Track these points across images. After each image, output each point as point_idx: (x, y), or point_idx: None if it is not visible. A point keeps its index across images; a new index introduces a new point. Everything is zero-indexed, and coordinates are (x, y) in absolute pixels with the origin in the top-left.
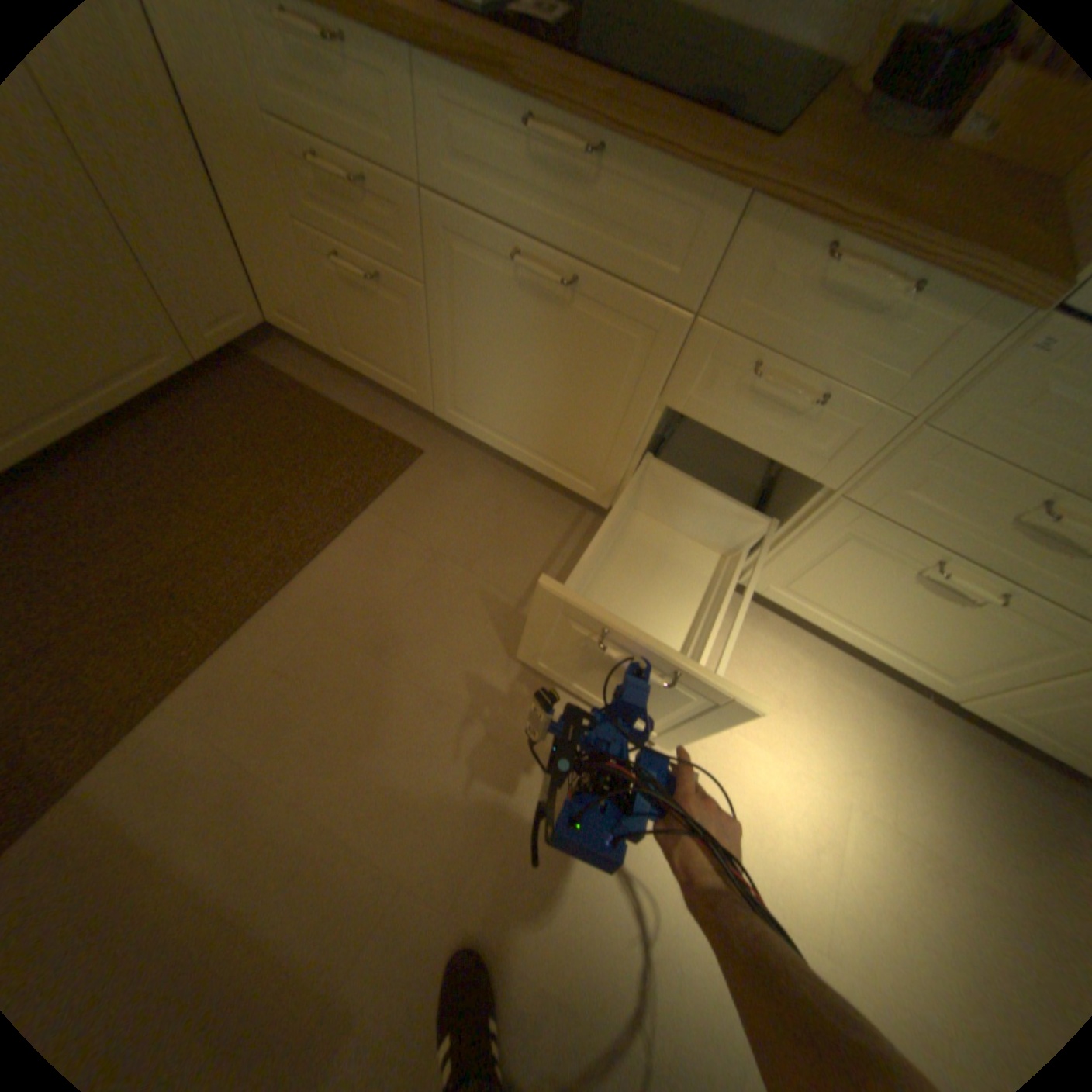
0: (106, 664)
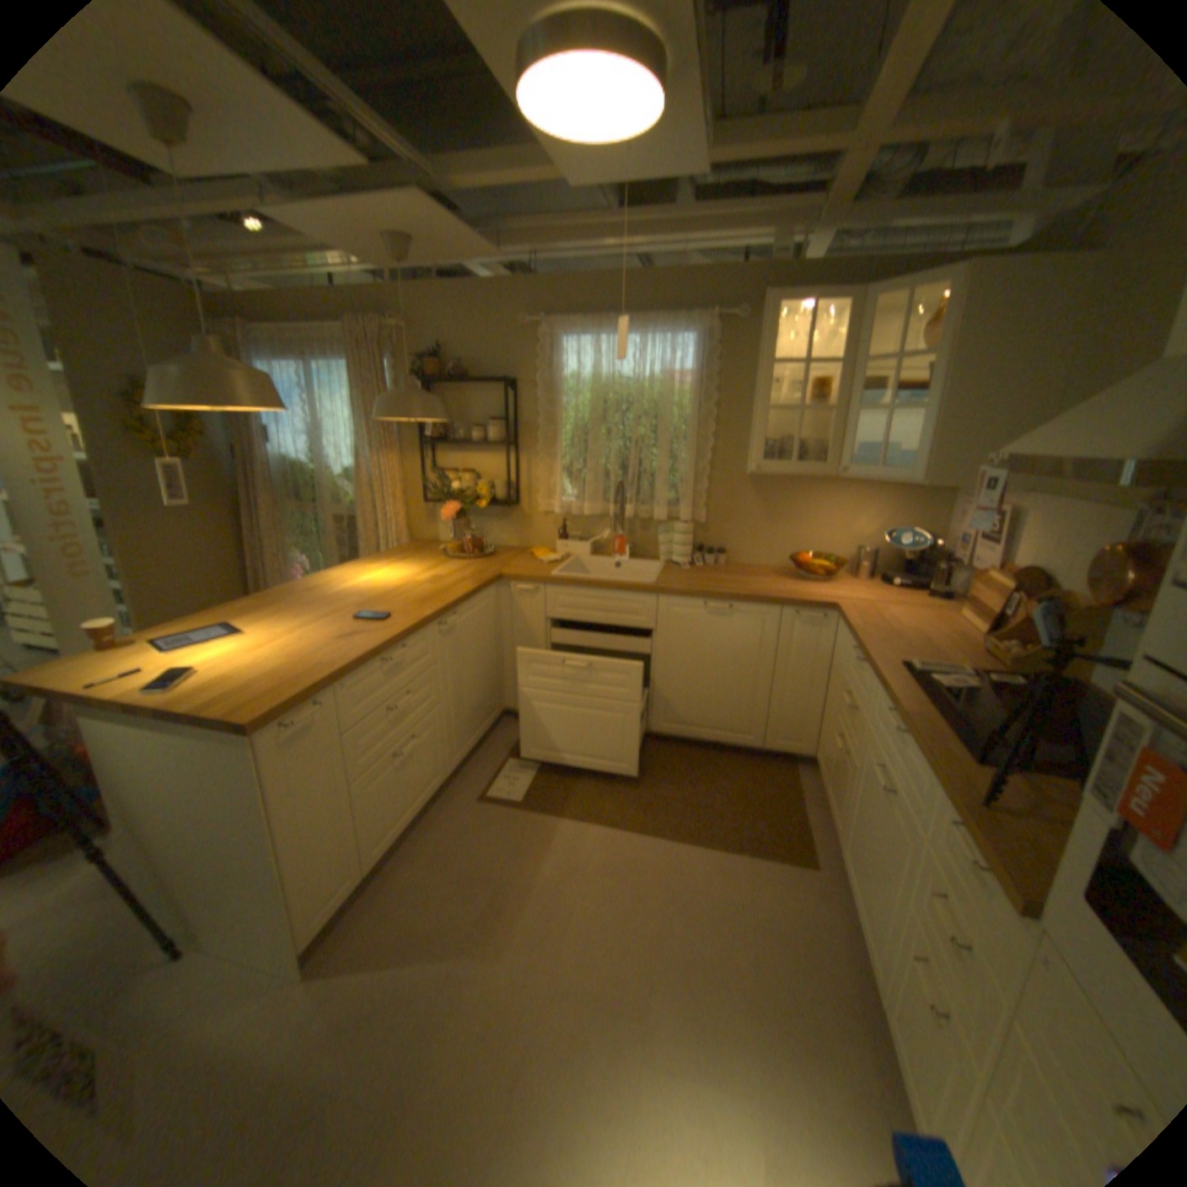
0: (609, 805)
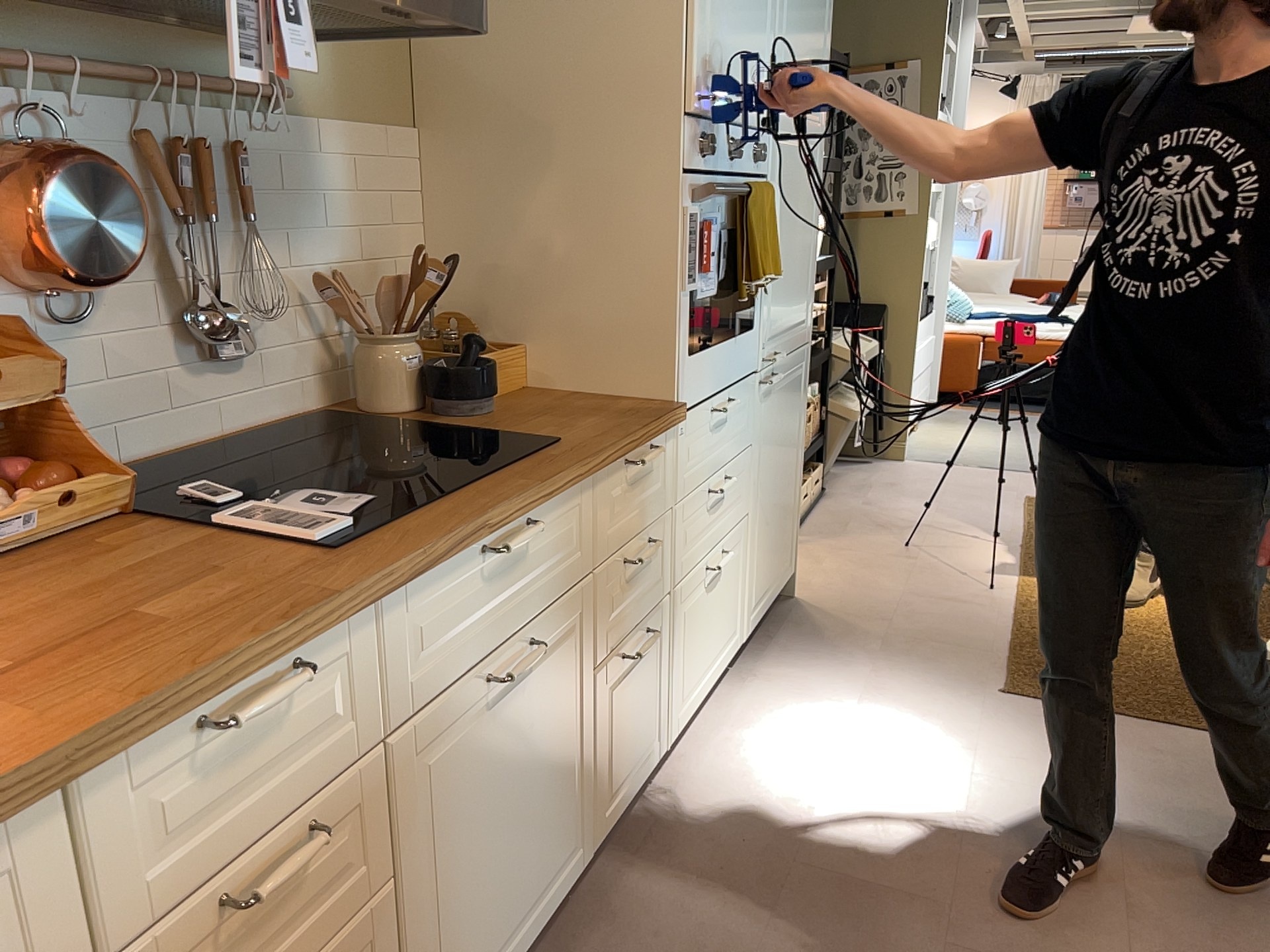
0: None
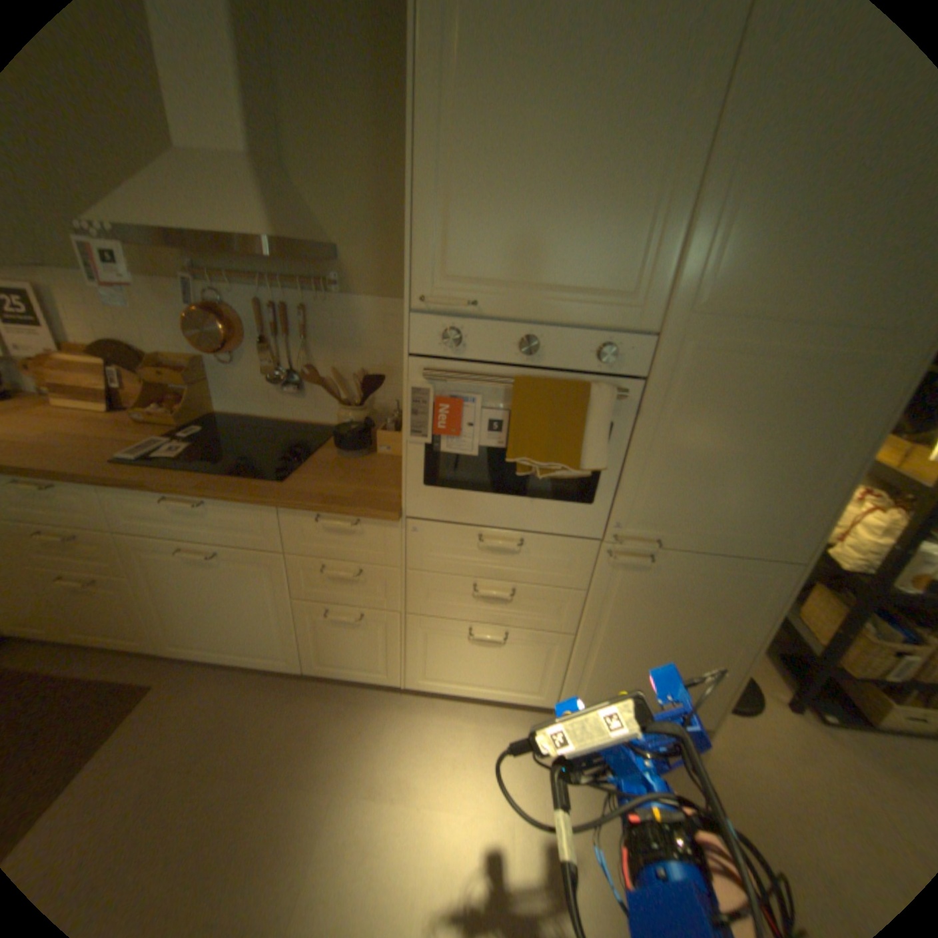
0: None
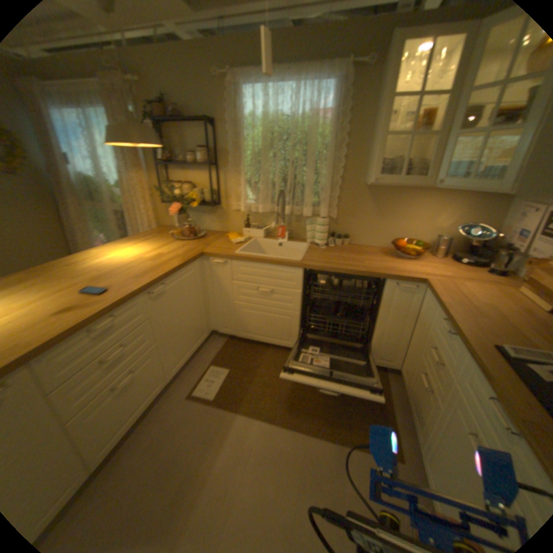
0: (268, 403)
